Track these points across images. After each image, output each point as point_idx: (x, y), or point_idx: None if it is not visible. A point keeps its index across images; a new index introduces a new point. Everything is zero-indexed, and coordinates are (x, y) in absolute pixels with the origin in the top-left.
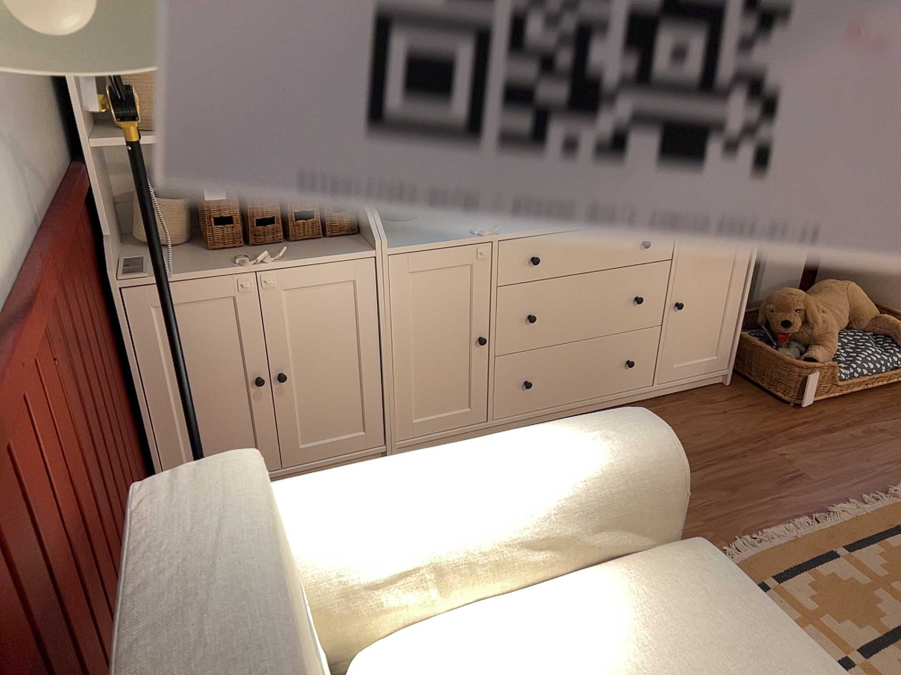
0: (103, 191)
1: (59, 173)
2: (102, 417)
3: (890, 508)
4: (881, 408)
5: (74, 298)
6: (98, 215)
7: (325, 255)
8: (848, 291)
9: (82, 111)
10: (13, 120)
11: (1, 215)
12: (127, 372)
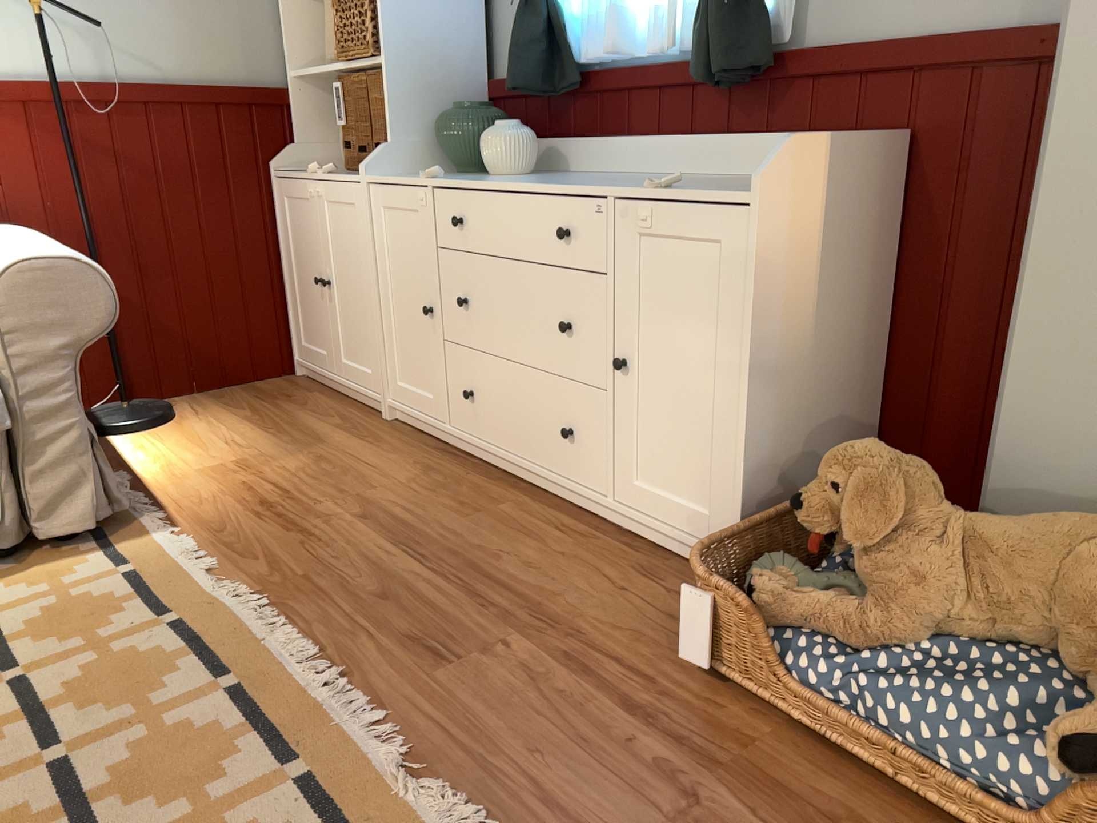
0: (306, 114)
1: (229, 83)
2: (158, 225)
3: (362, 754)
4: (825, 810)
5: (162, 146)
6: (294, 129)
7: (347, 178)
8: (1091, 542)
9: (290, 53)
10: (126, 28)
11: (40, 59)
12: (278, 245)
